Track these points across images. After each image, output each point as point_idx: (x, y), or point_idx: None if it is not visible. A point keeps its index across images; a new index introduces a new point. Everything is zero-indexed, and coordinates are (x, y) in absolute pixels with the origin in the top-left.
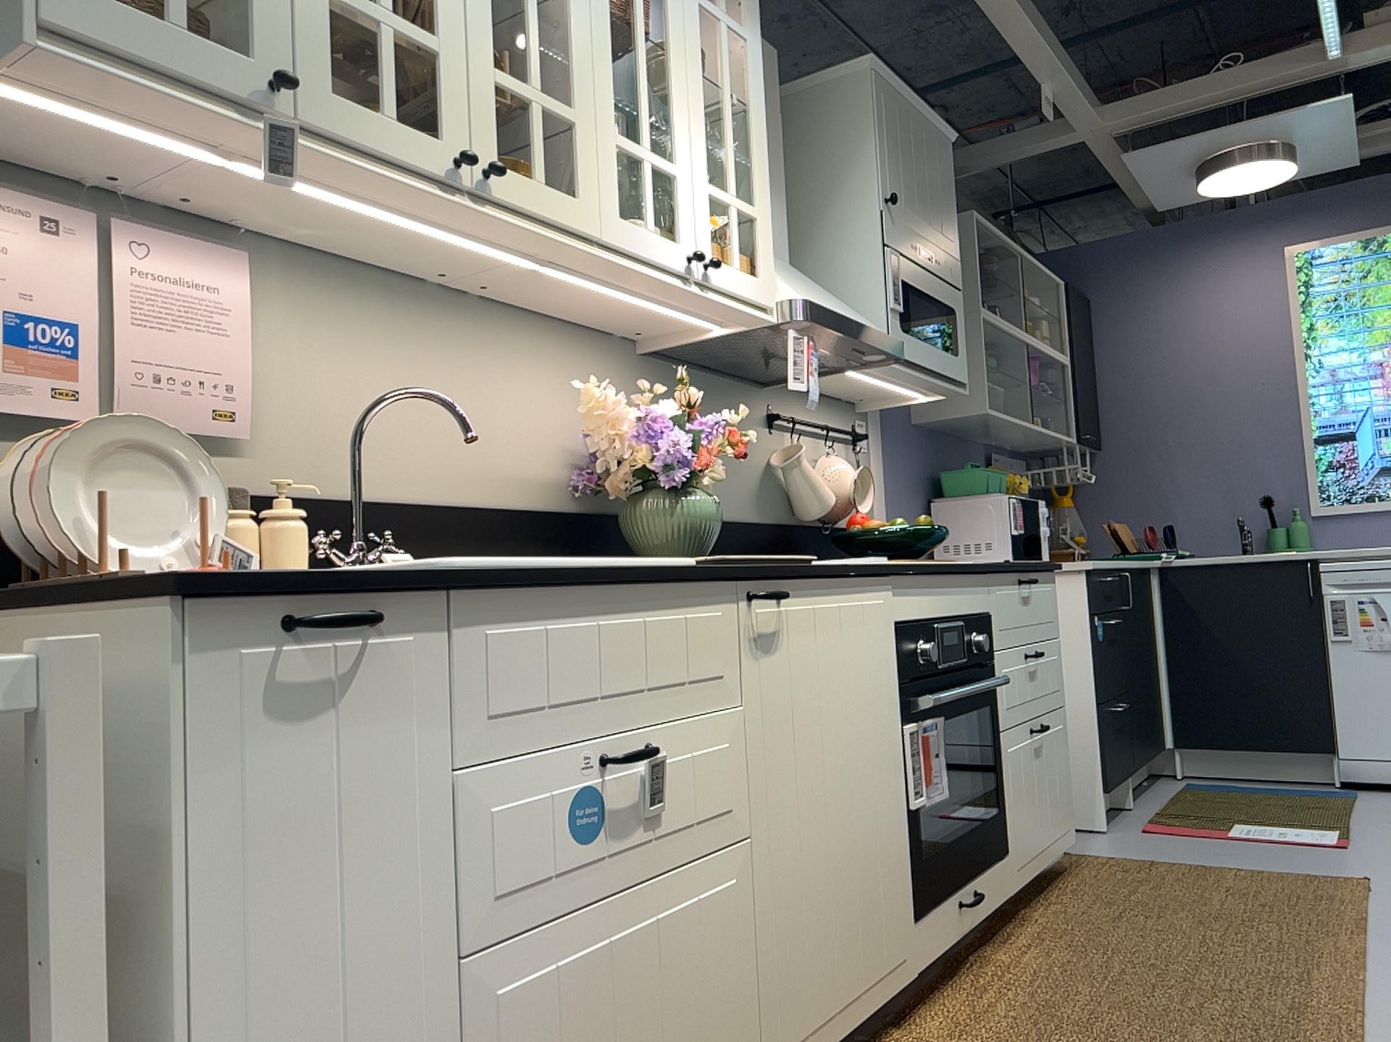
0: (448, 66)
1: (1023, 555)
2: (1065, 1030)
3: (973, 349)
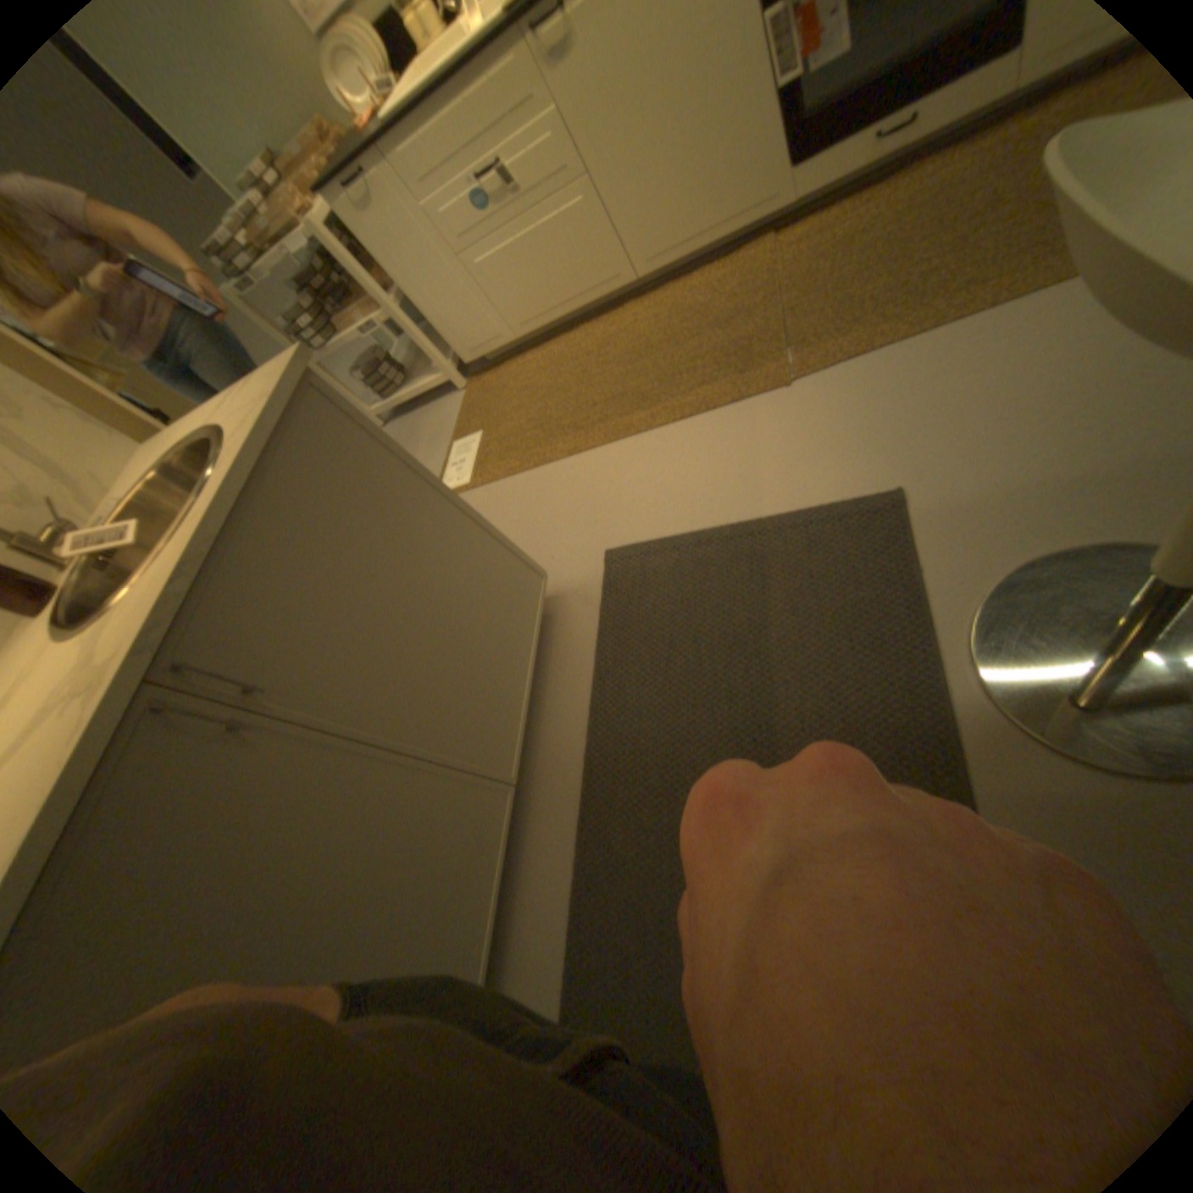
0: None
1: None
2: (835, 255)
3: None
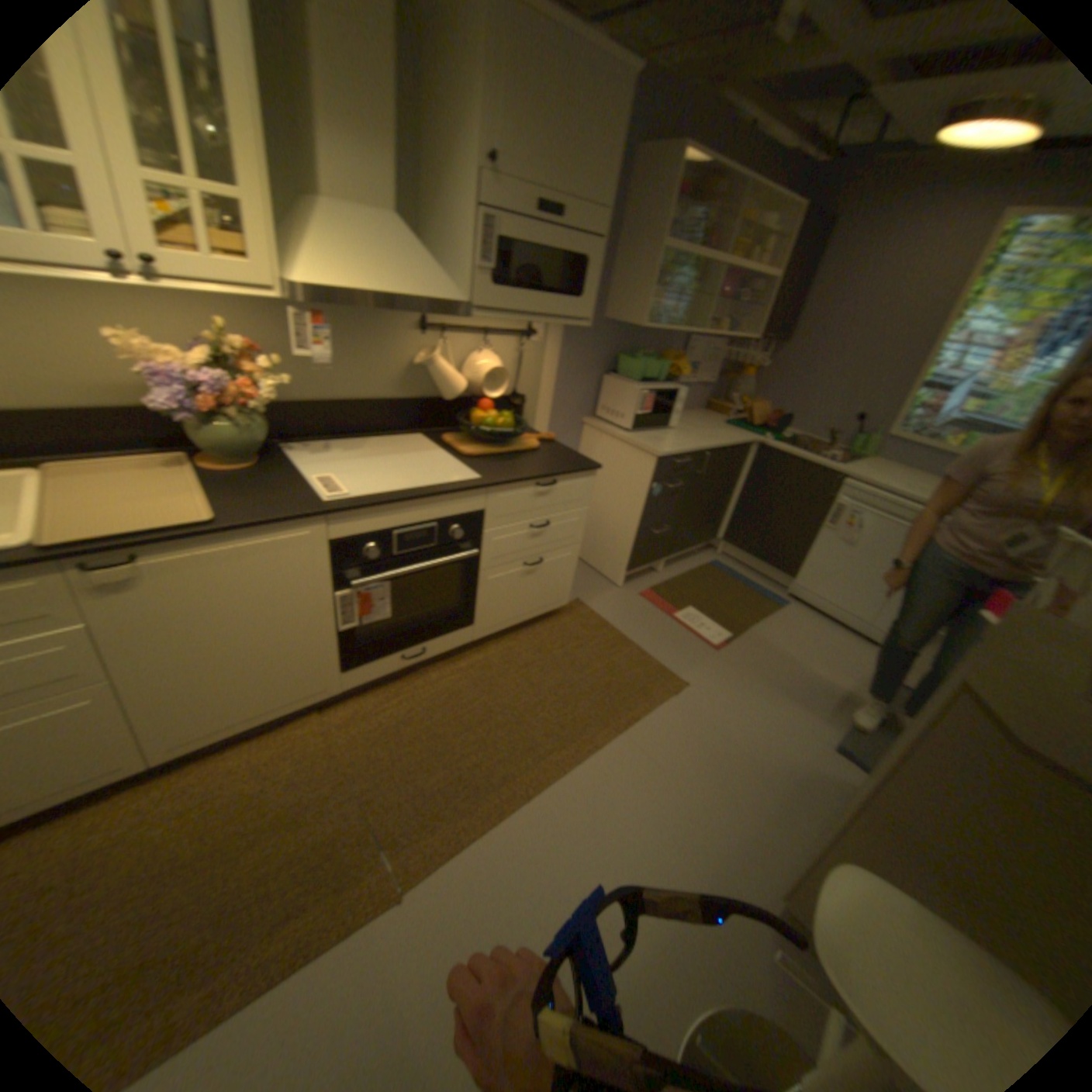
0: None
1: (645, 426)
2: (388, 745)
3: (651, 272)
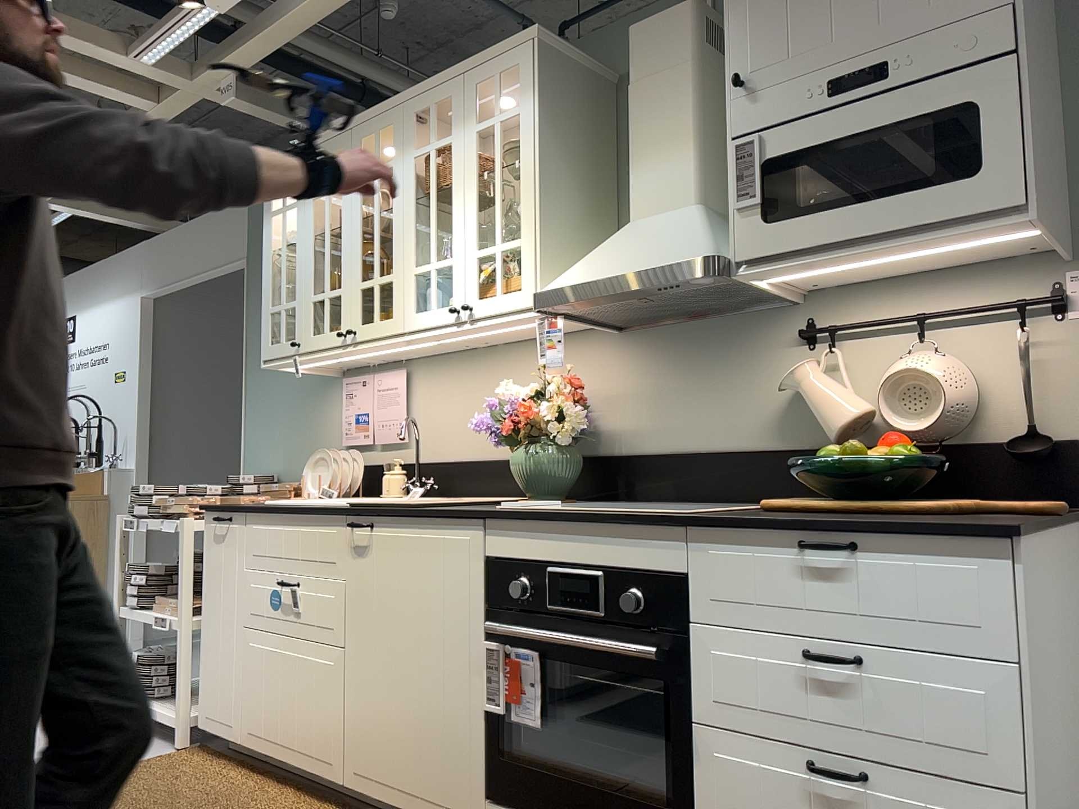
0: (343, 296)
1: None
2: None
3: None
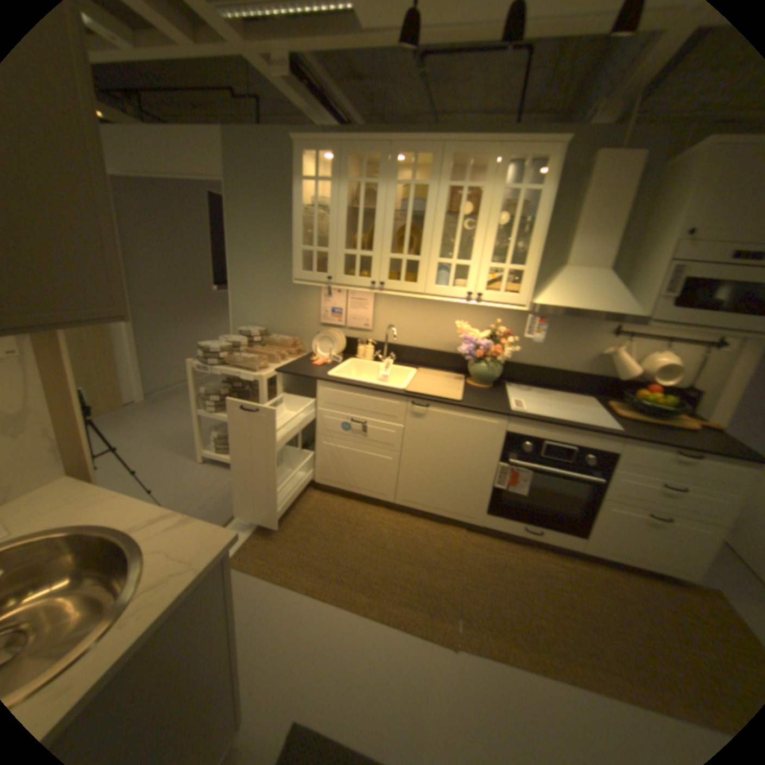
0: (374, 259)
1: None
2: (493, 572)
3: None
